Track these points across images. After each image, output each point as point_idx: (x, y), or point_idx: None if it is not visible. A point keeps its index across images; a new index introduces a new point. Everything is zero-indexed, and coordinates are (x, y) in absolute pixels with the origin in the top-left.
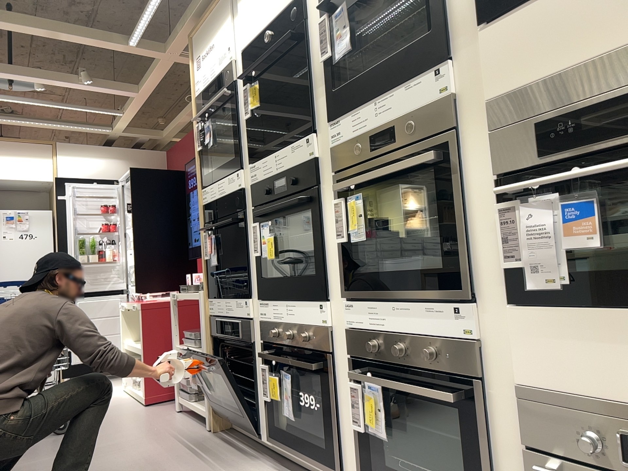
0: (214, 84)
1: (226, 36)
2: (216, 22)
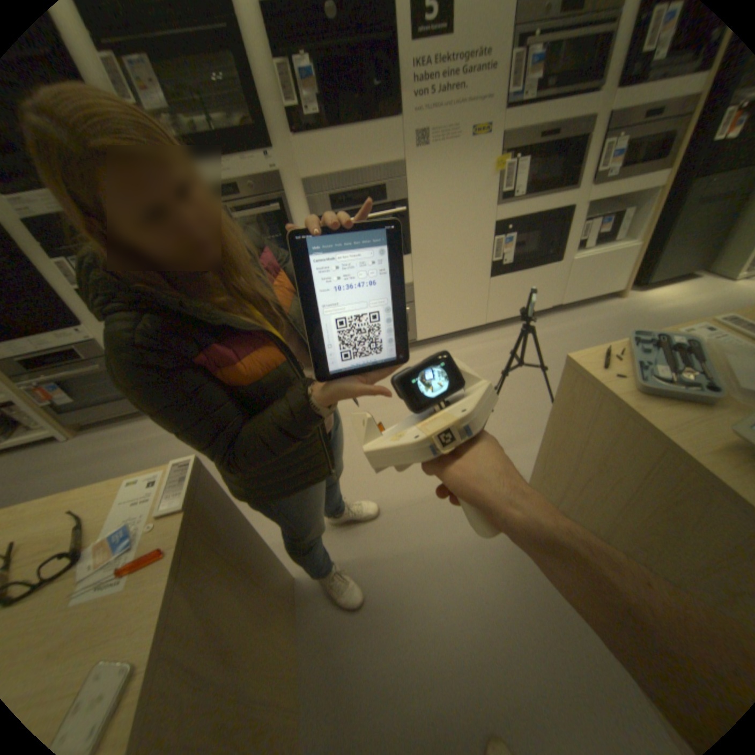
0: None
1: None
2: None
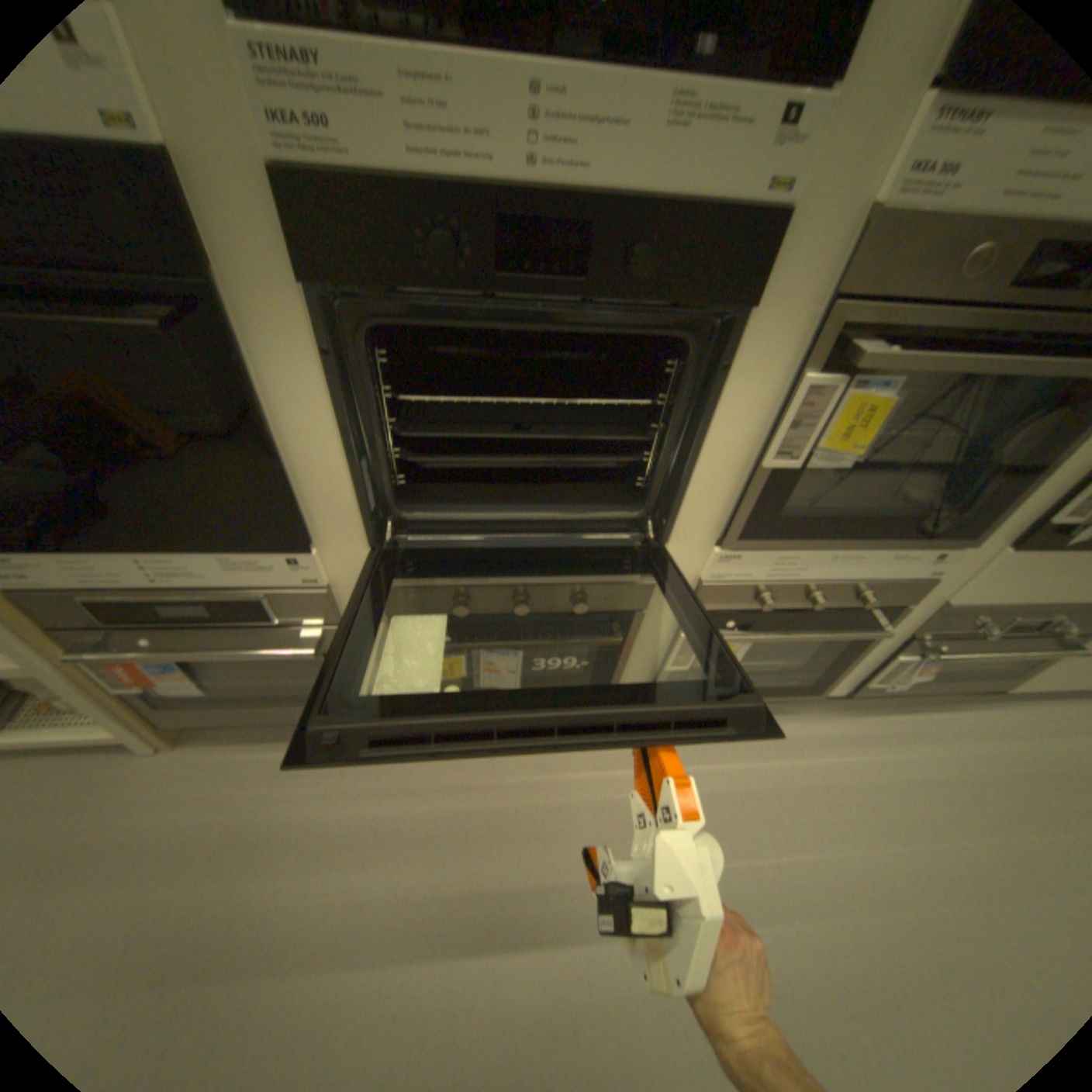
0: None
1: None
2: None
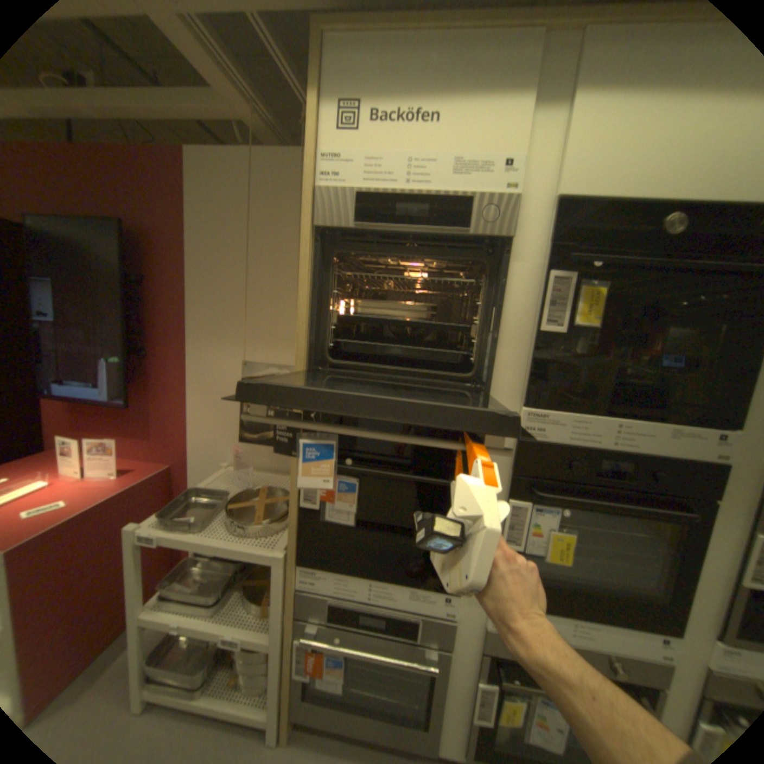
0: (428, 200)
1: (511, 127)
2: (468, 64)
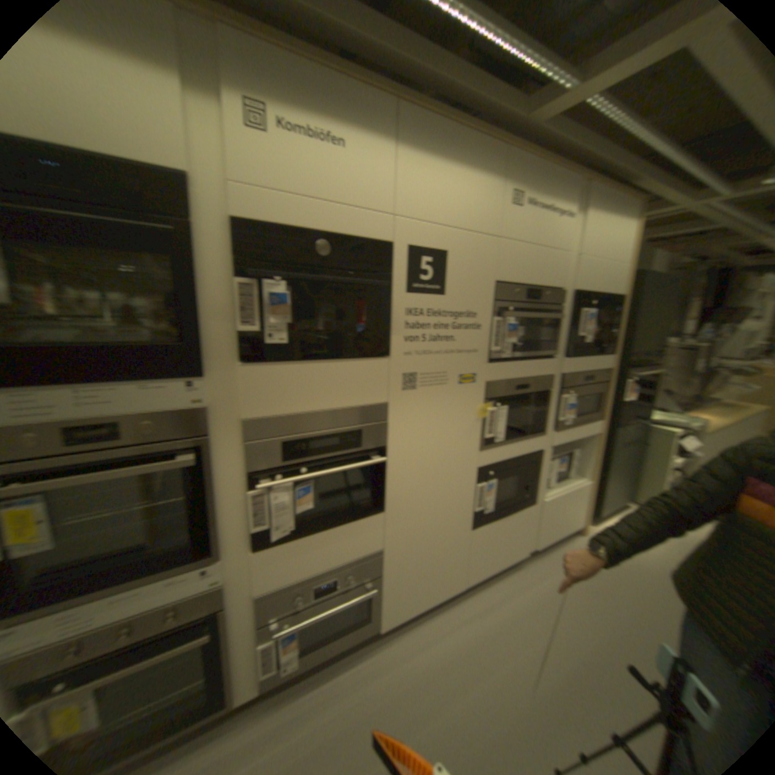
0: None
1: None
2: None
